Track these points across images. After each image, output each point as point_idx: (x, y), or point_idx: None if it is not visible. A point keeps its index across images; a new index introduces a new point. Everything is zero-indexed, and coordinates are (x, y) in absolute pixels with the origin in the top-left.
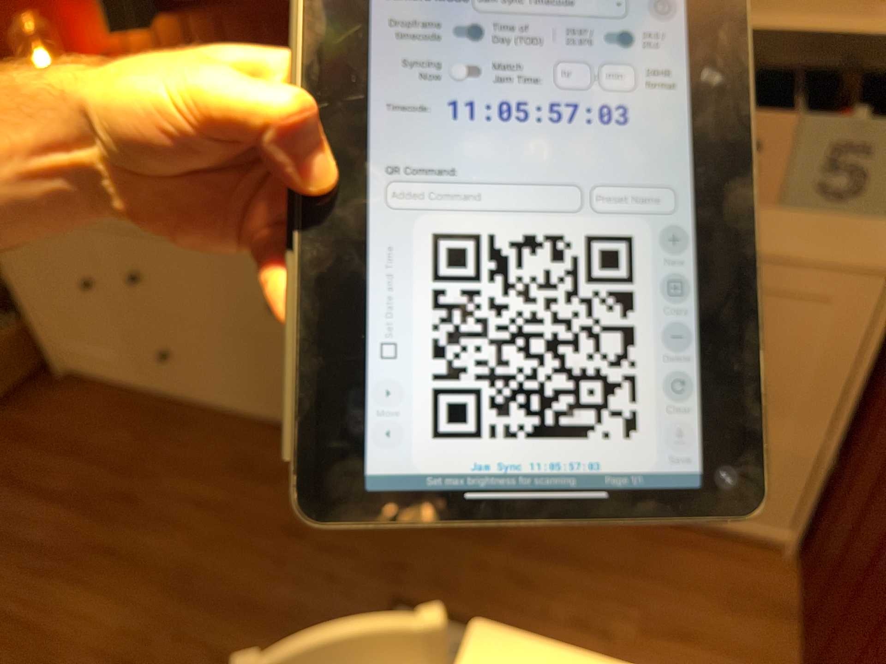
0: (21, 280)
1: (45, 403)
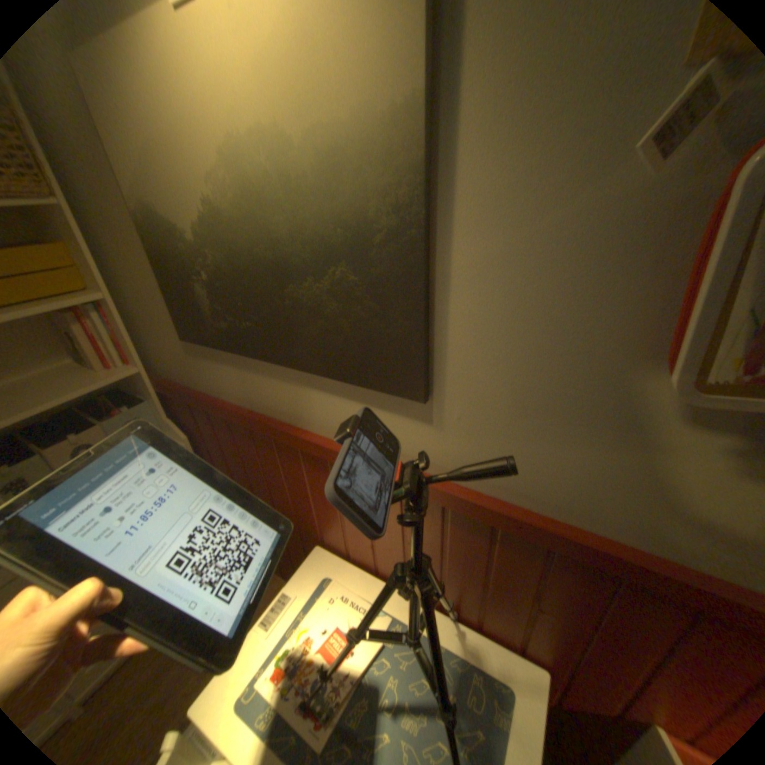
0: None
1: None
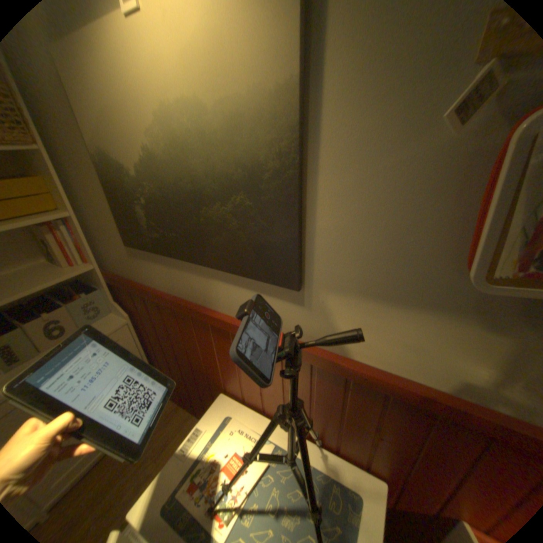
0: None
1: None
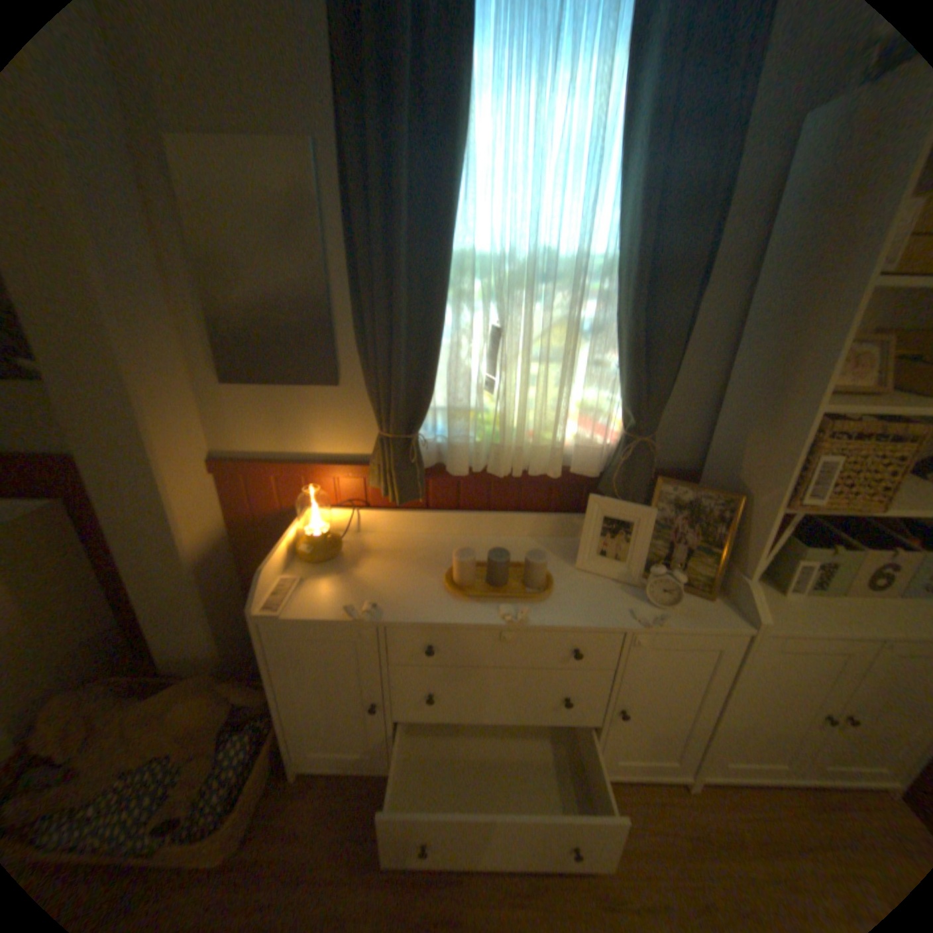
0: (279, 708)
1: (296, 822)
